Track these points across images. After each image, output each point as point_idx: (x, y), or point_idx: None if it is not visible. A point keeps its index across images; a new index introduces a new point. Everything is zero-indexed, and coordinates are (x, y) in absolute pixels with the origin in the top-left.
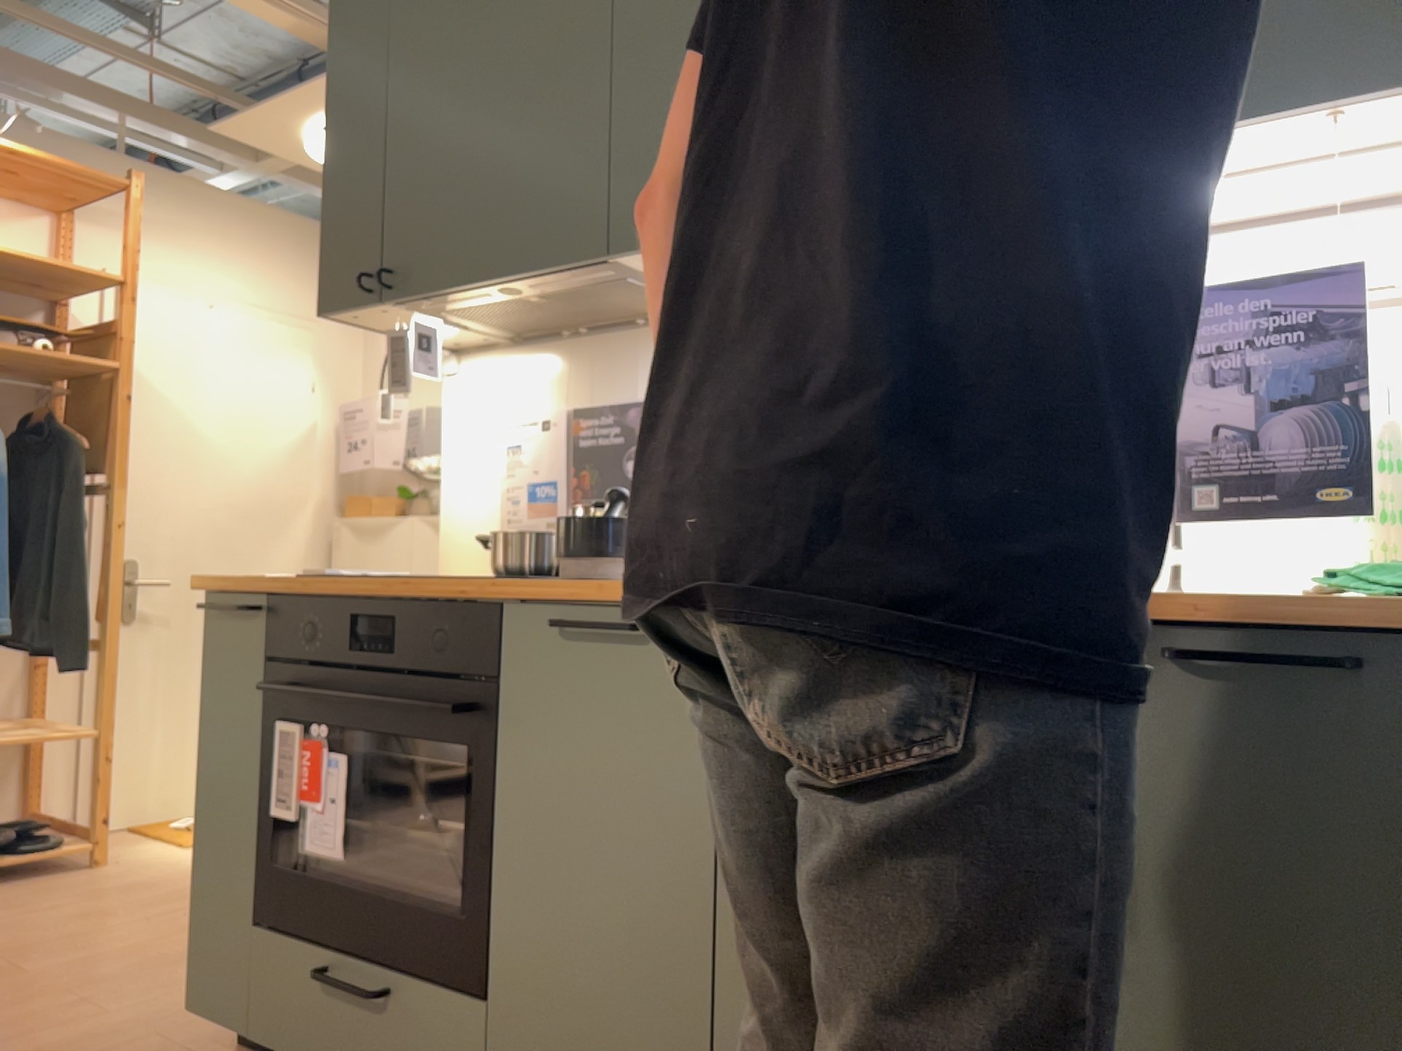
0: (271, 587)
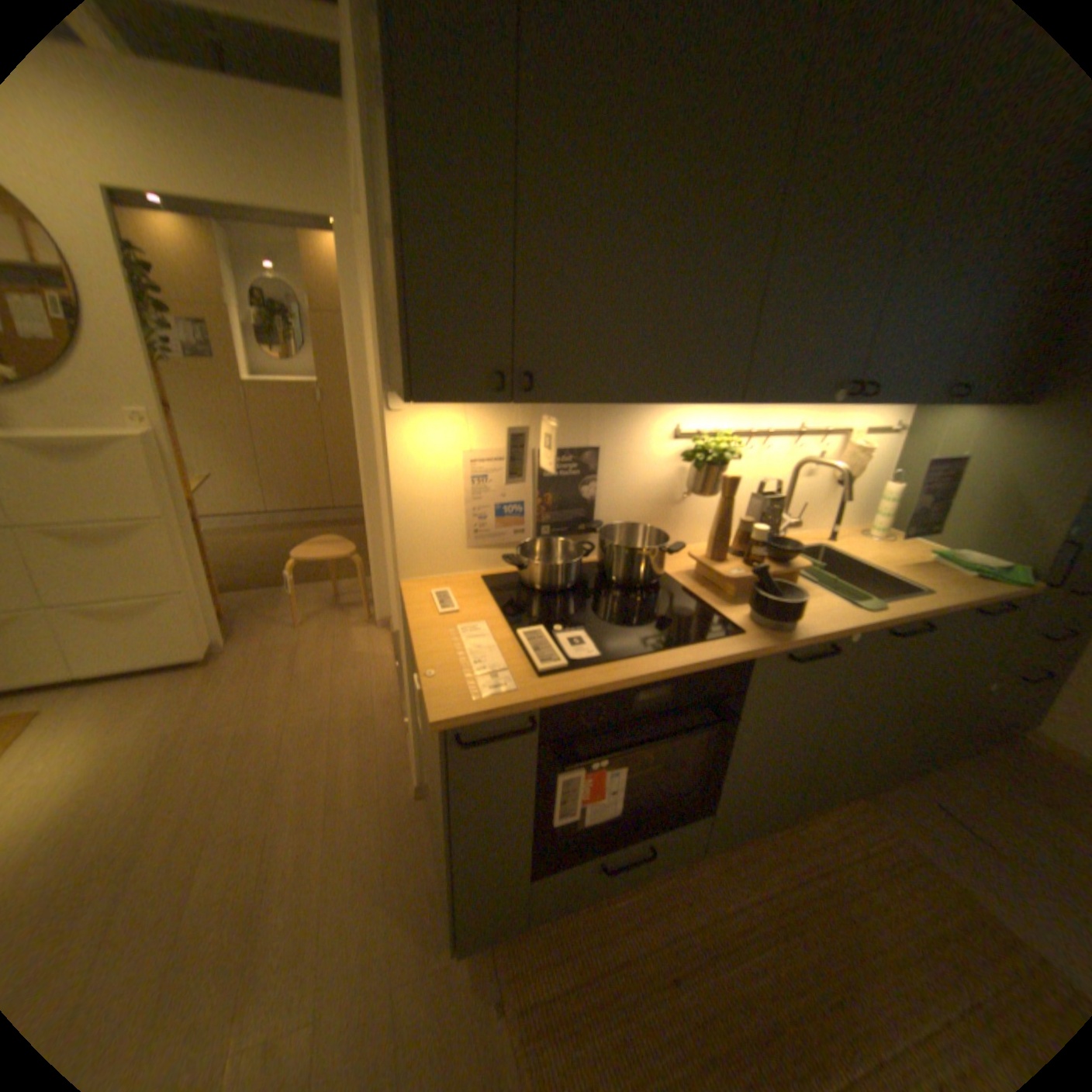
0: (540, 698)
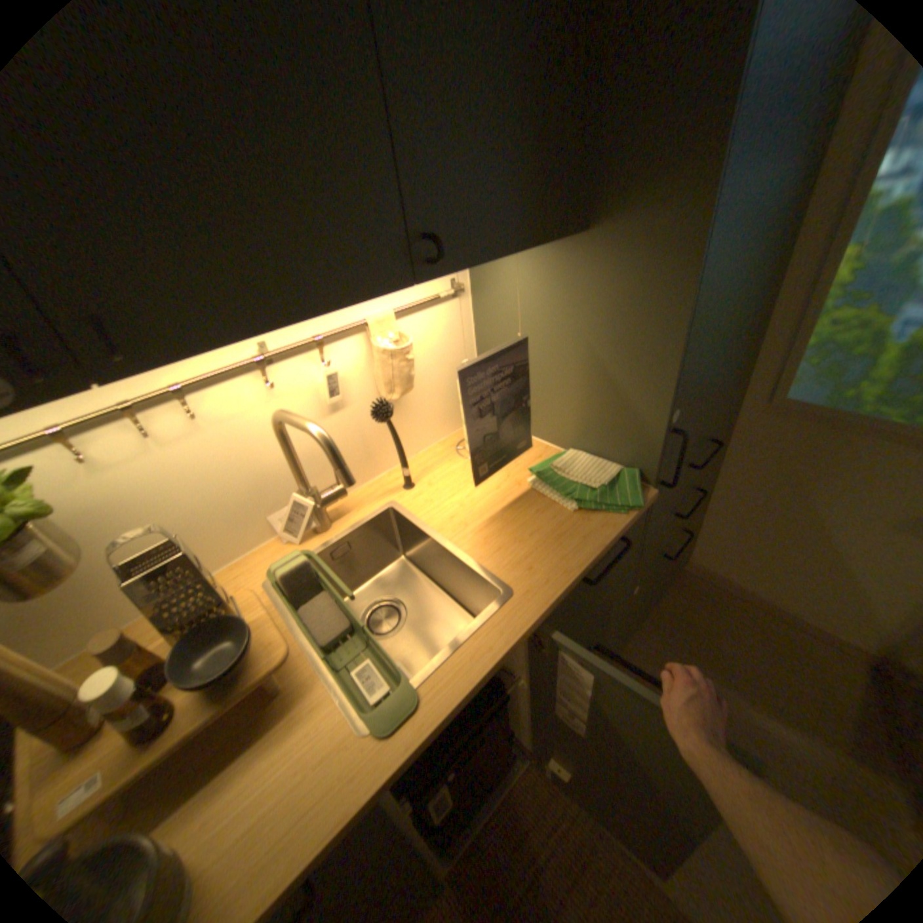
0: None
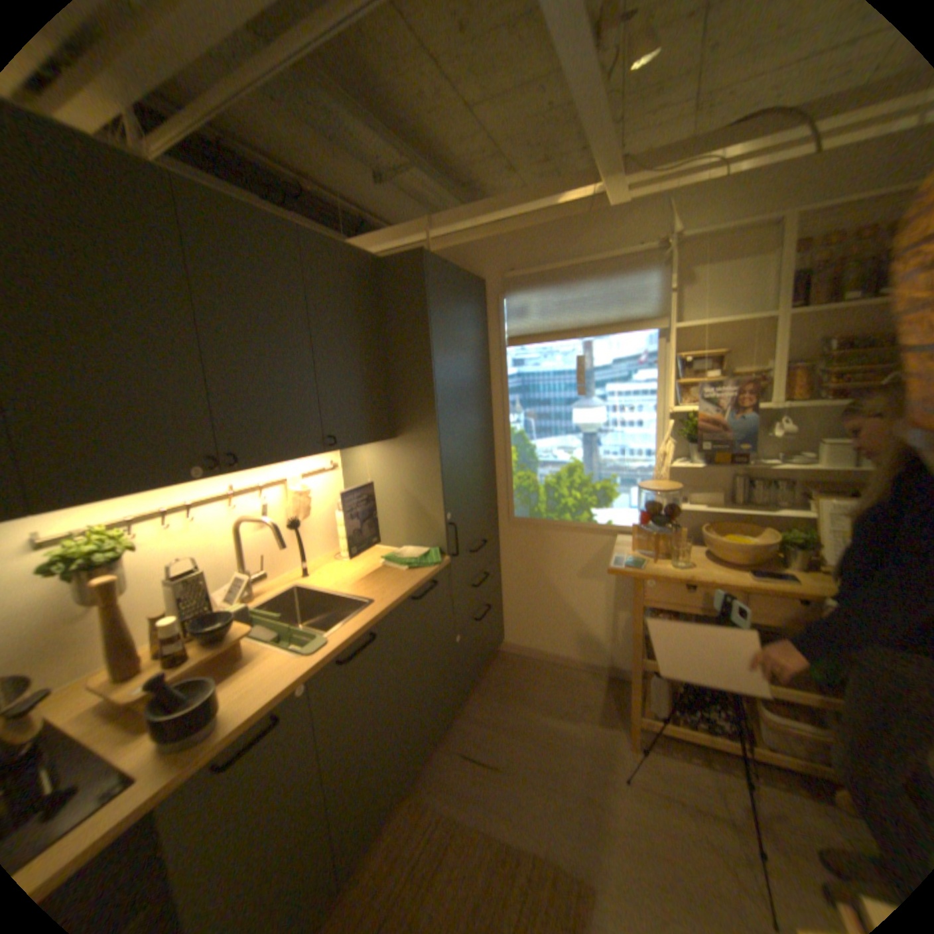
0: None
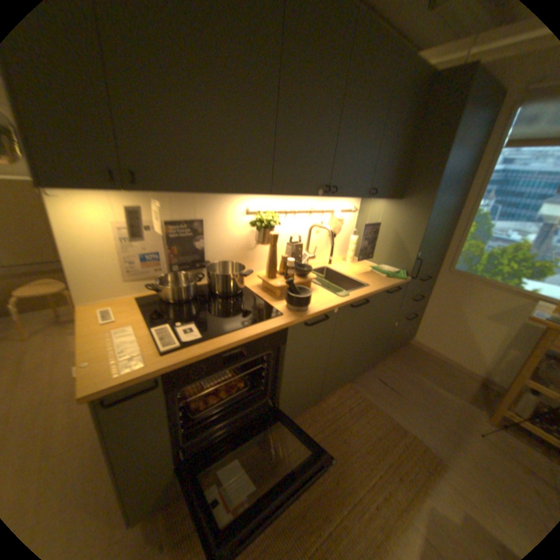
0: (159, 368)
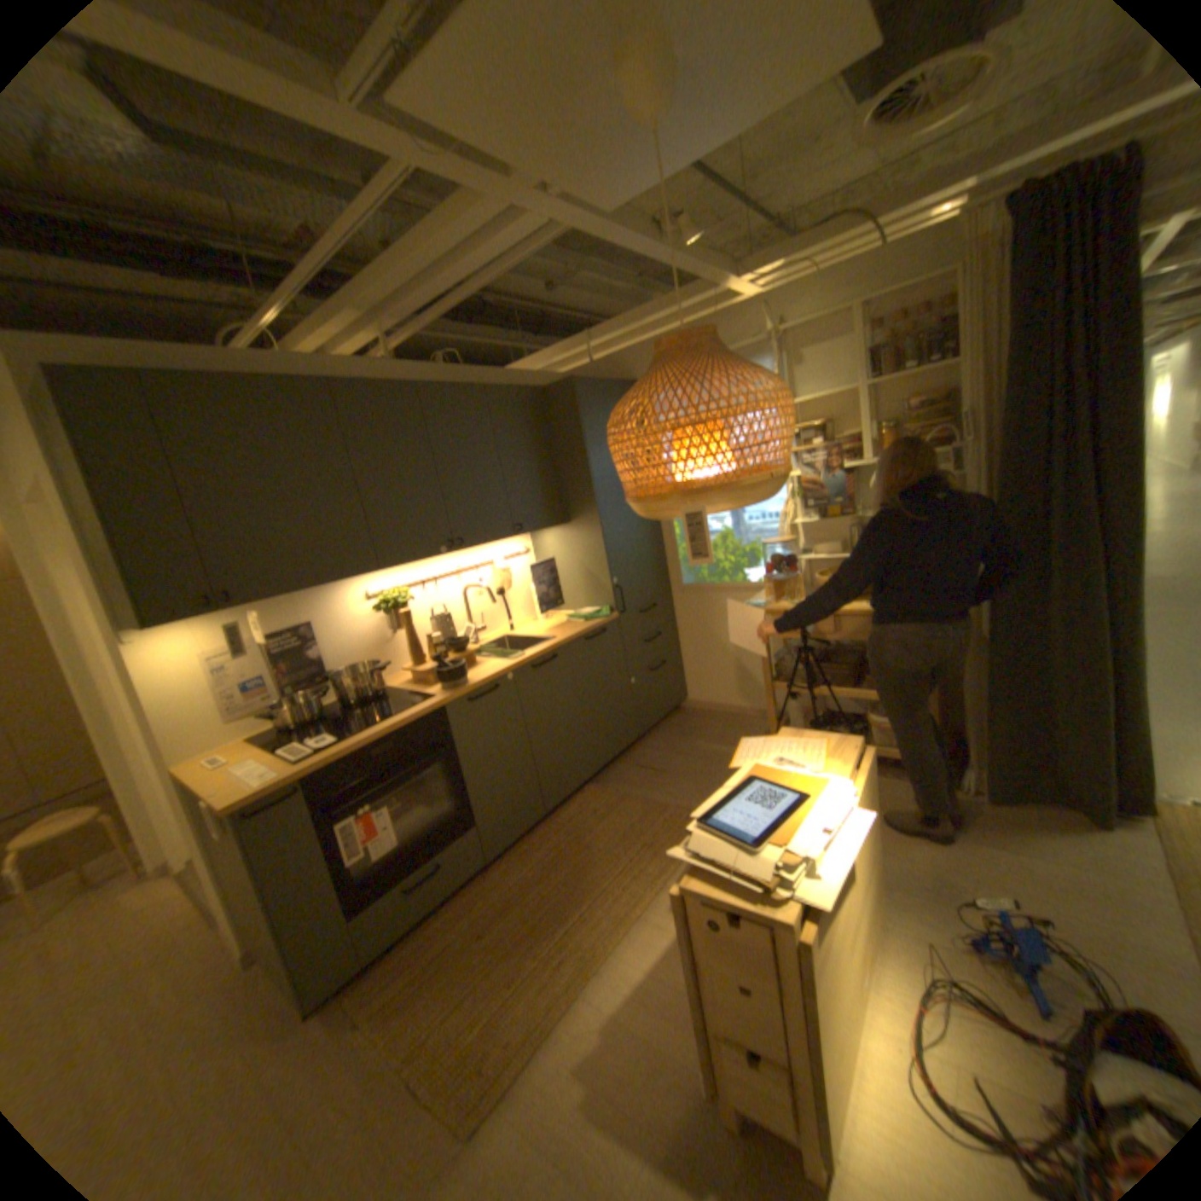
0: (296, 776)
